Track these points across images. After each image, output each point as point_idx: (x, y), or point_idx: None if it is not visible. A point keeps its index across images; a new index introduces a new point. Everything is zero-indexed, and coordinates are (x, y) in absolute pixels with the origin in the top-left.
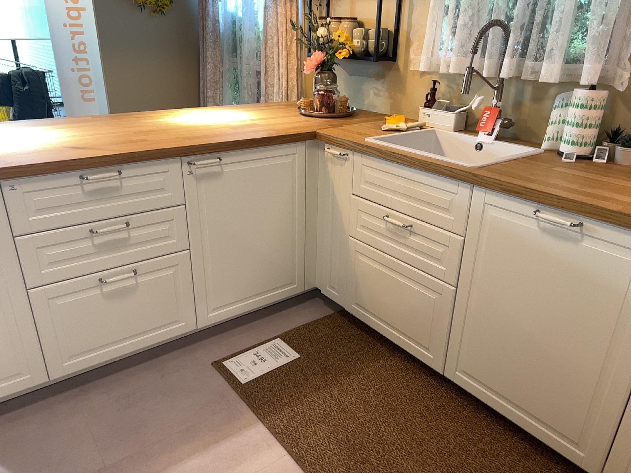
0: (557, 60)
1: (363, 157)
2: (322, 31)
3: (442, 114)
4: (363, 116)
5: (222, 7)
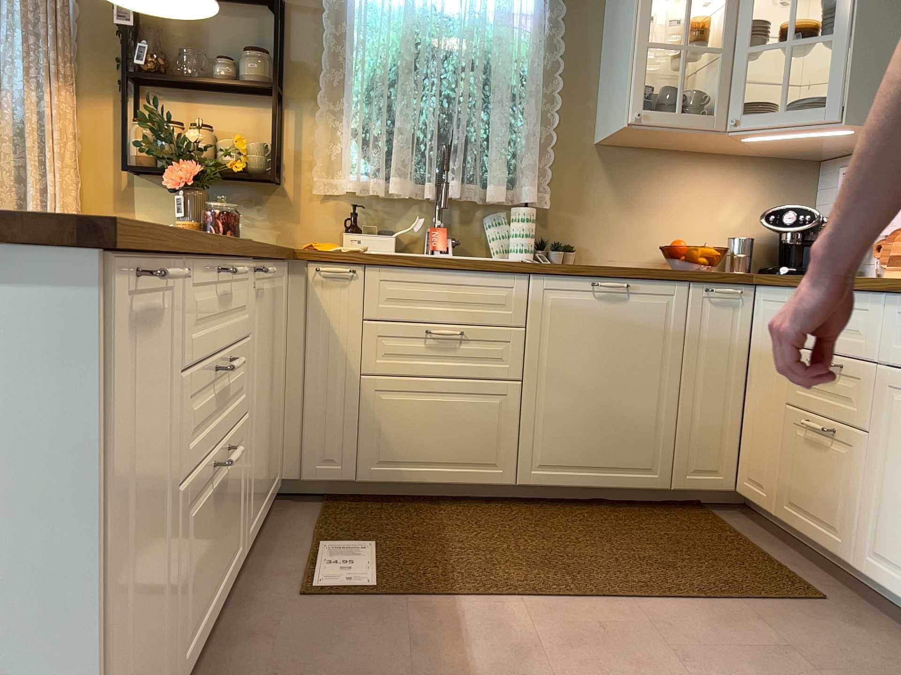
0: (503, 180)
1: (381, 270)
2: (196, 133)
3: (380, 236)
4: None
5: None
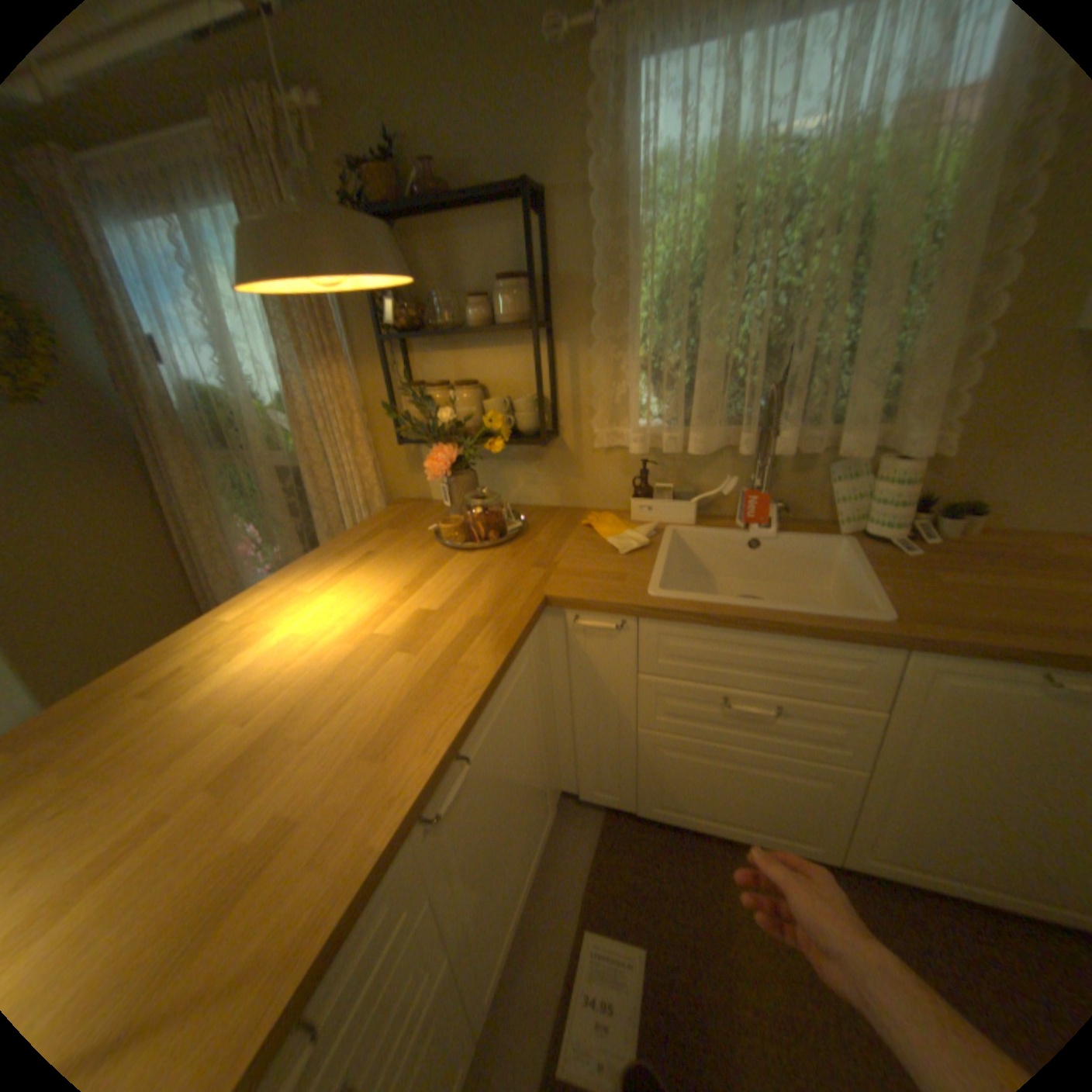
0: (873, 425)
1: (663, 624)
2: (446, 411)
3: (675, 503)
4: (534, 518)
5: (165, 370)
